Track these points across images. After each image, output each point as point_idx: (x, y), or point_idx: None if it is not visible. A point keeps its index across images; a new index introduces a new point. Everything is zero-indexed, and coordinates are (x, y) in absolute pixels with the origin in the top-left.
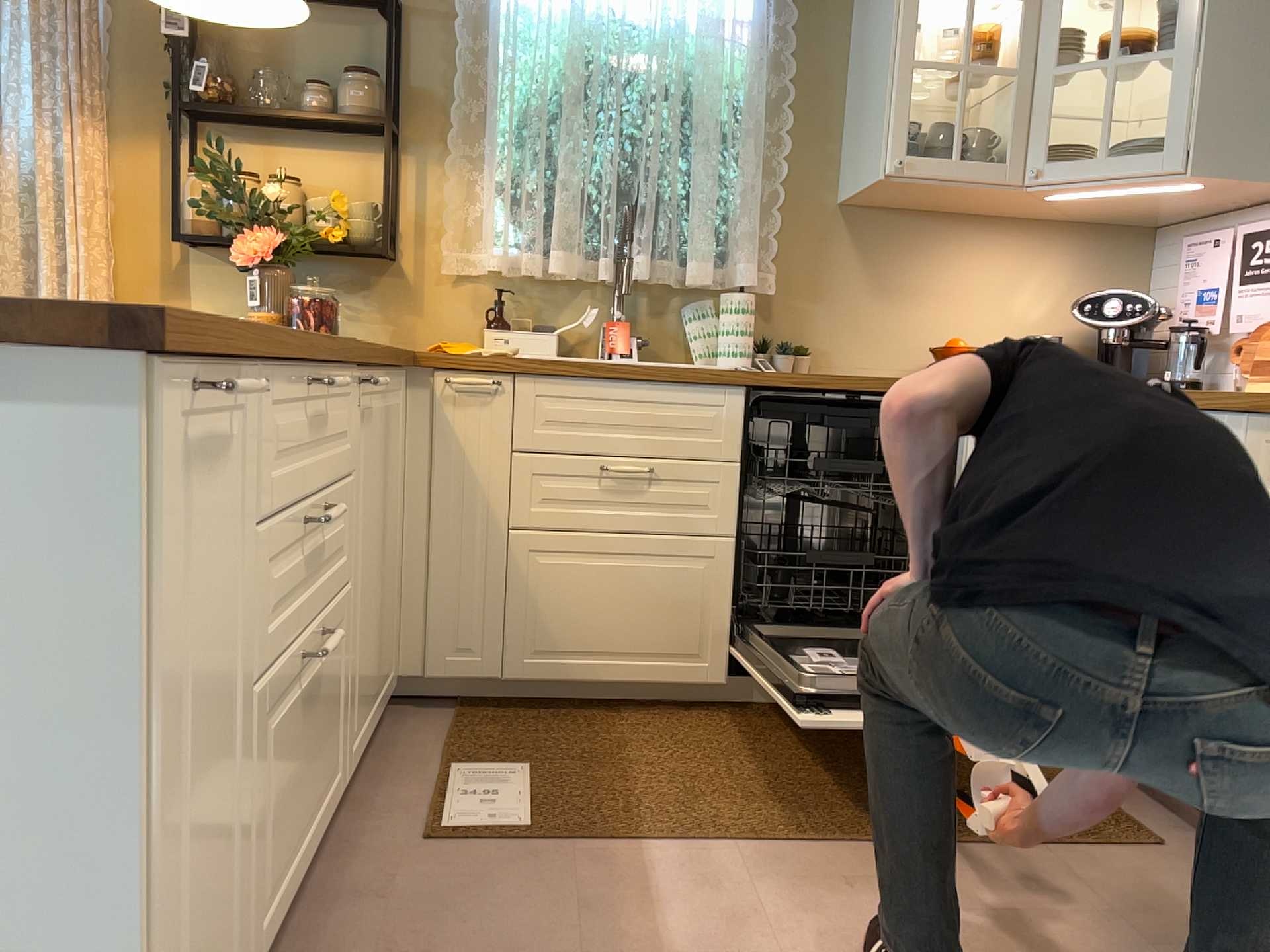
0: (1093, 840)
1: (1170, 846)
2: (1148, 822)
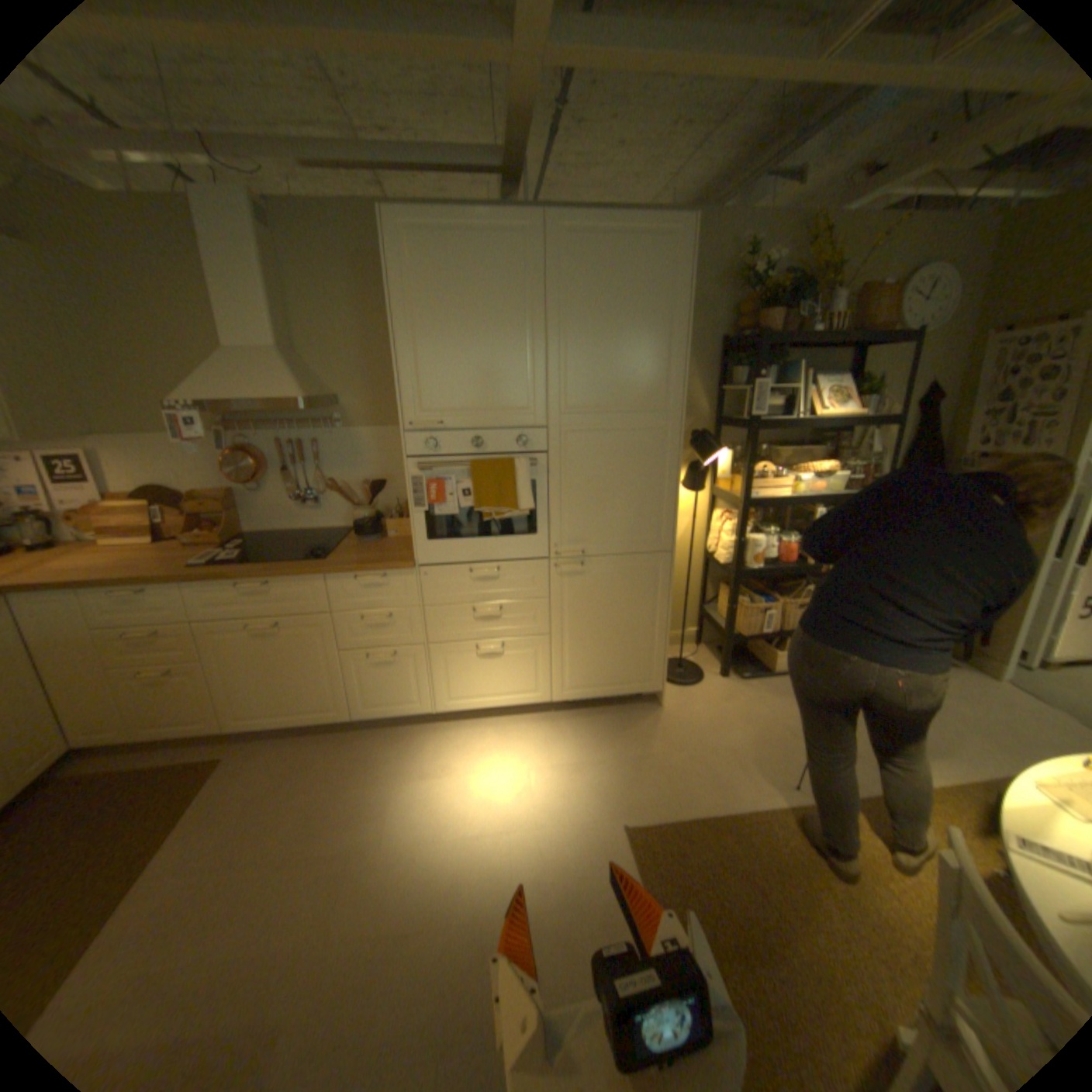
0: (197, 785)
1: (219, 759)
2: (197, 758)
